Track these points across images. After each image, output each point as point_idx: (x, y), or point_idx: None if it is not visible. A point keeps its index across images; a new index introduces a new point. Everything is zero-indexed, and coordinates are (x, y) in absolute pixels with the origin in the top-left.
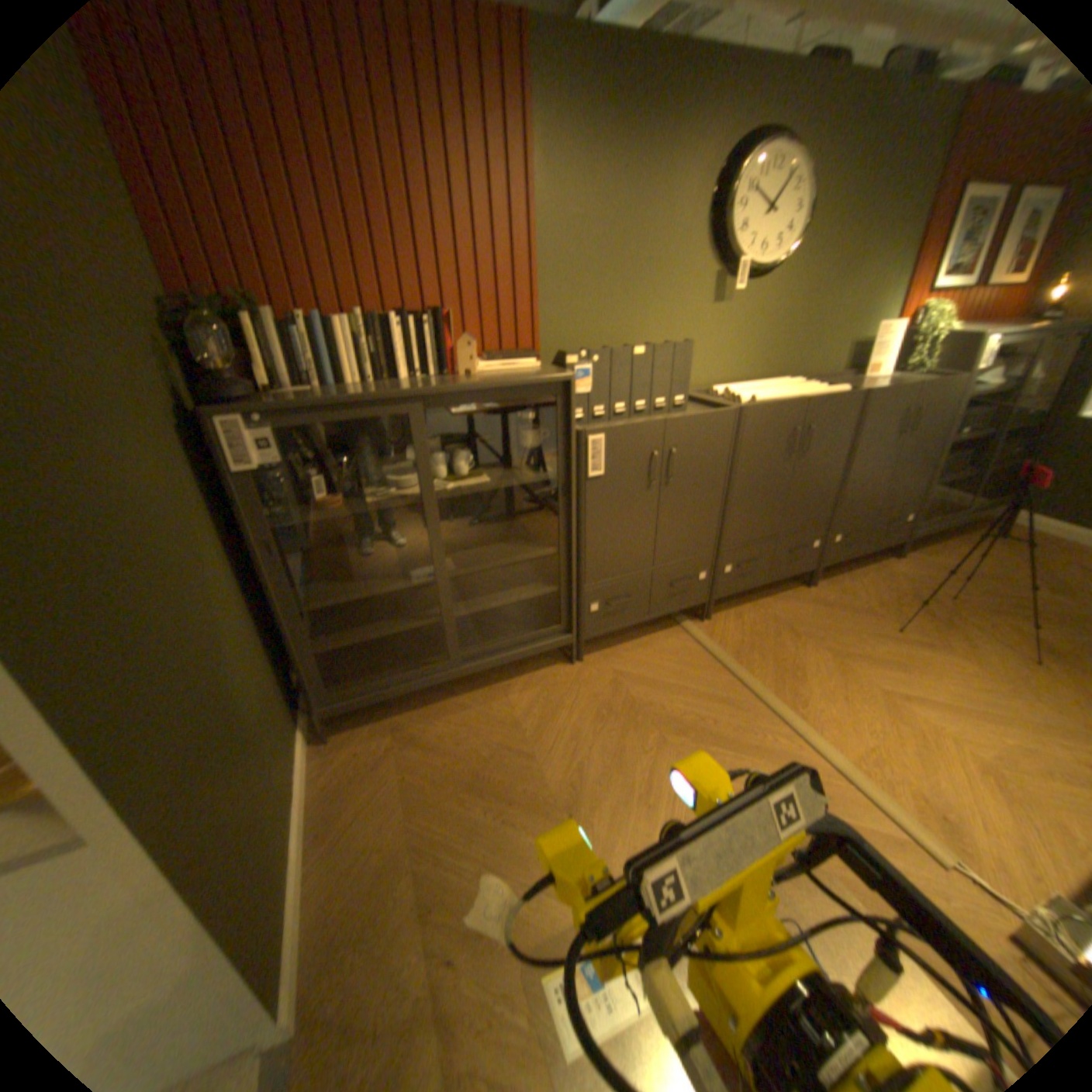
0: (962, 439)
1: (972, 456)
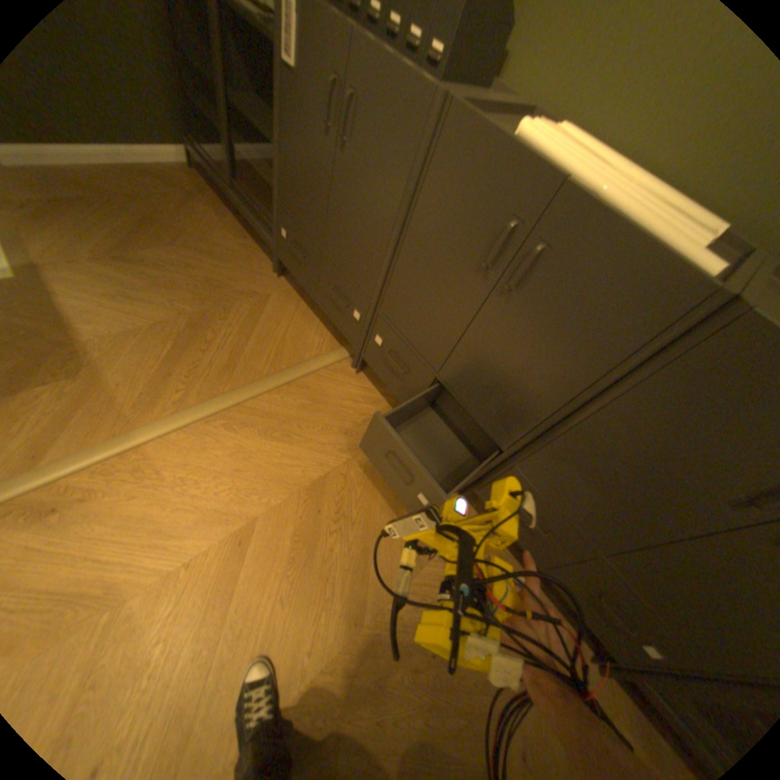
0: None
1: None
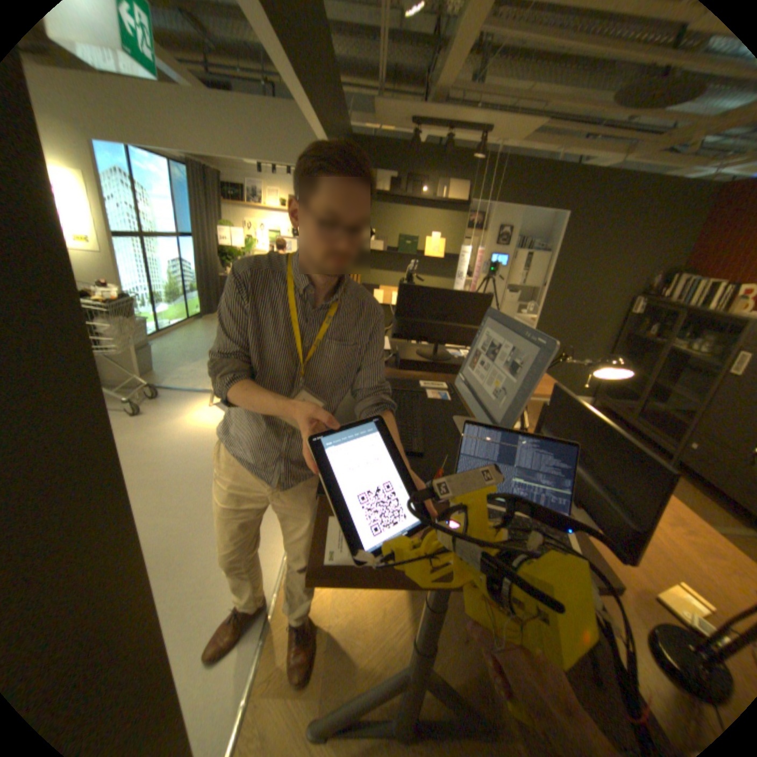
0: None
1: None
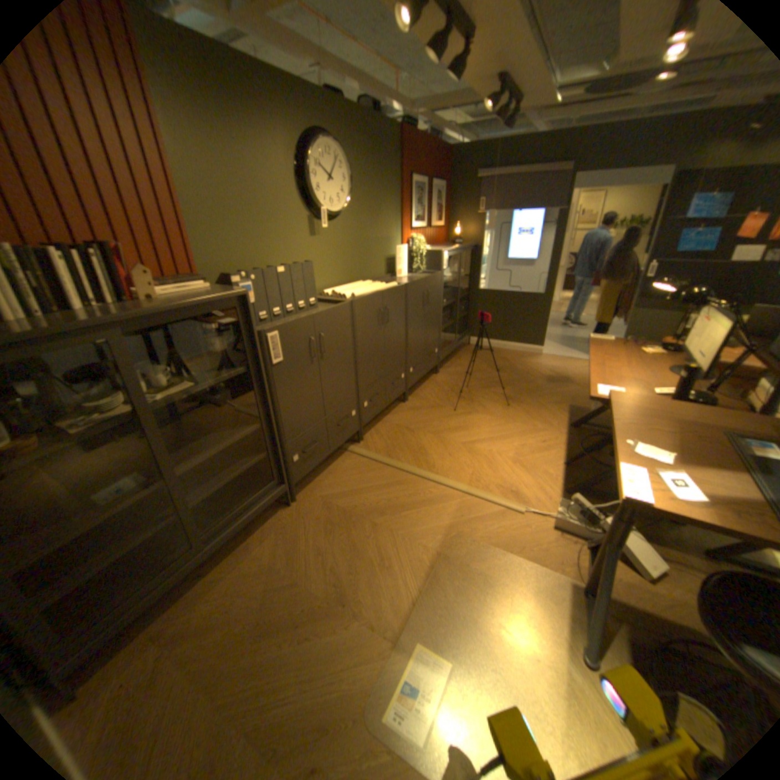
0: (444, 306)
1: (449, 314)
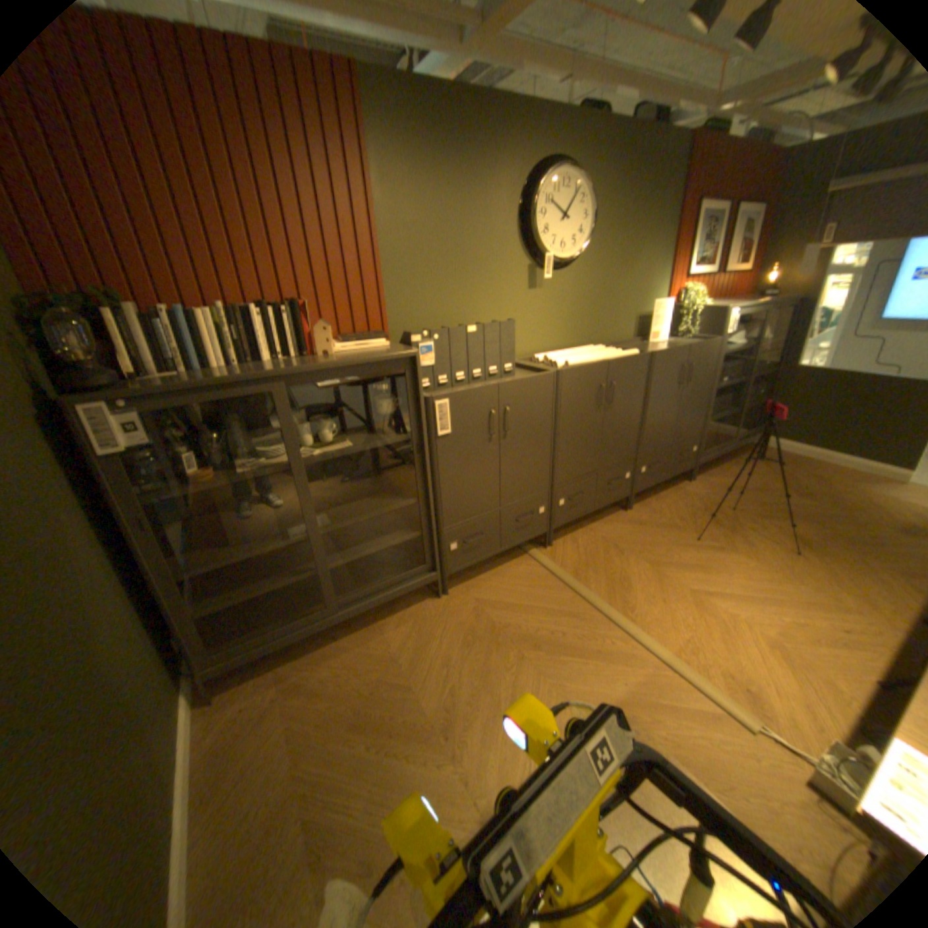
0: (722, 386)
1: (731, 398)
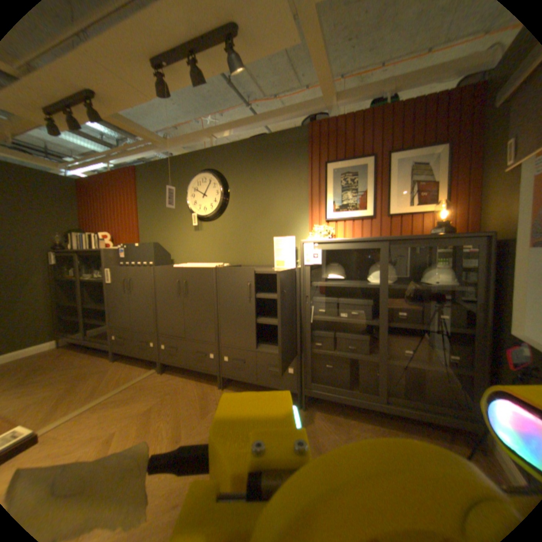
0: (334, 318)
1: (367, 340)
